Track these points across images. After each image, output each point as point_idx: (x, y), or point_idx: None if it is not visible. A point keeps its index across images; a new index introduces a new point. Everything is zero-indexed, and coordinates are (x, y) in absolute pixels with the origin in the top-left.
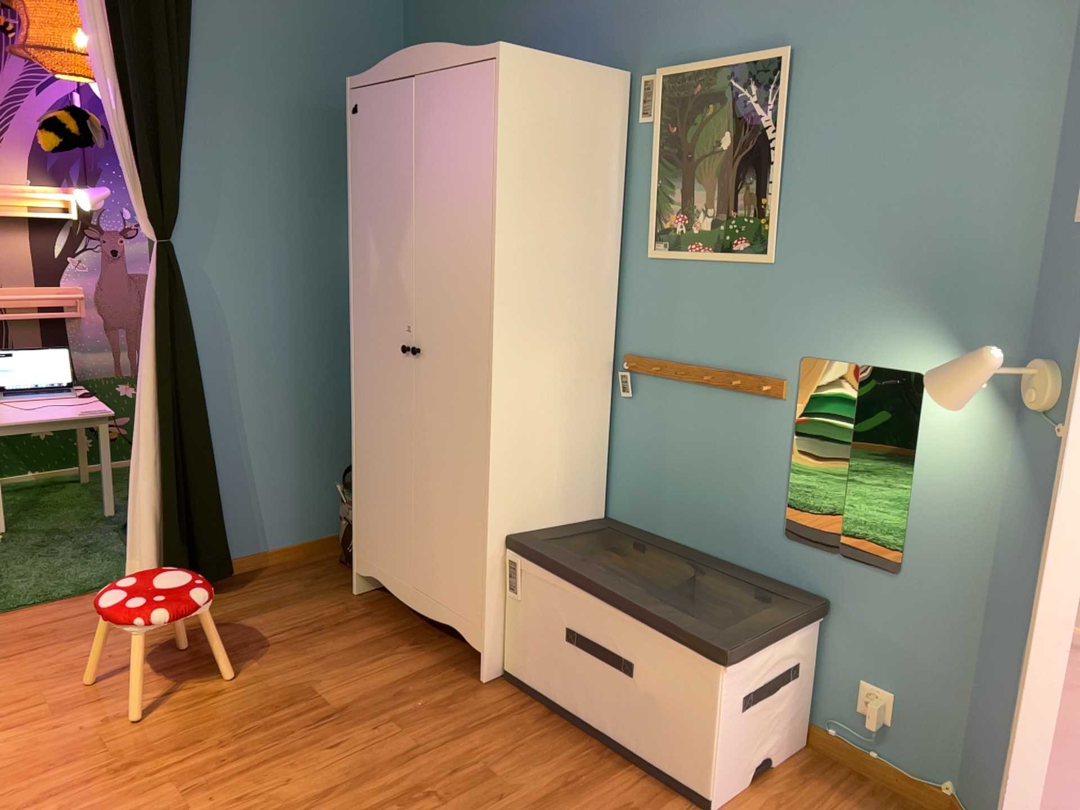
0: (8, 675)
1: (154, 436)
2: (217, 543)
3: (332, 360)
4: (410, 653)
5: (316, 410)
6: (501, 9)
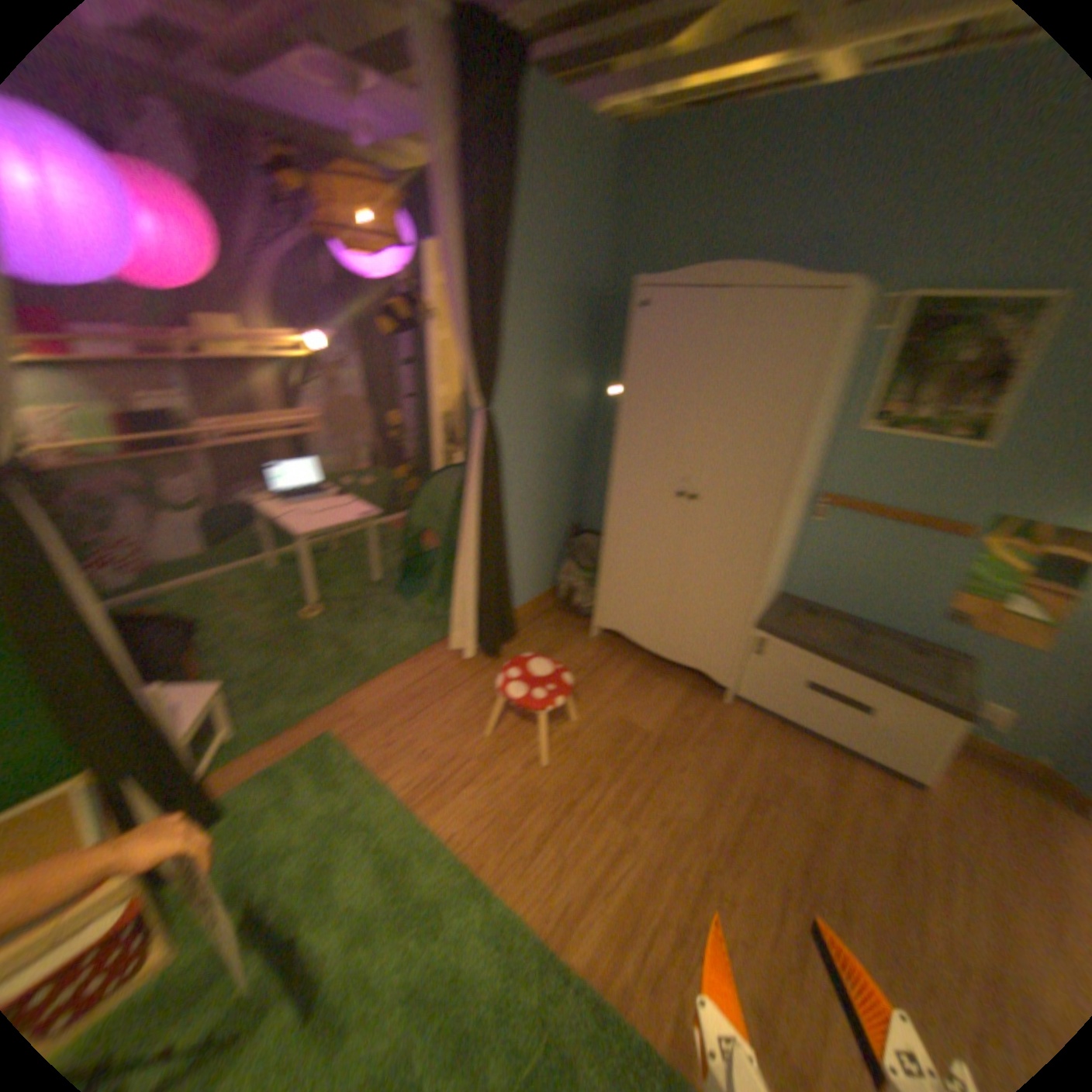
0: (428, 734)
1: (477, 552)
2: (514, 616)
3: (558, 478)
4: (667, 685)
5: (549, 513)
6: (736, 213)
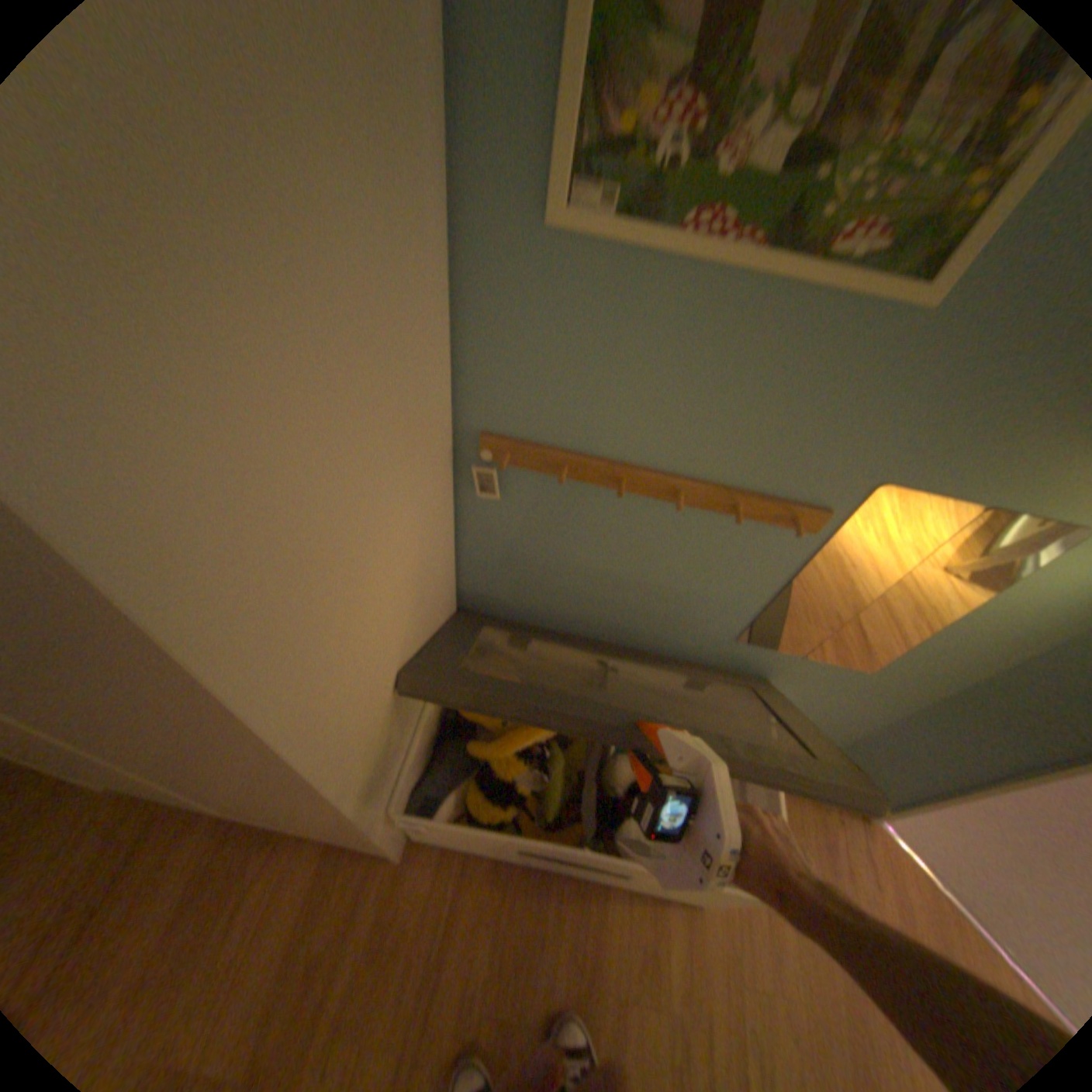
0: None
1: None
2: None
3: None
4: (272, 868)
5: None
6: None
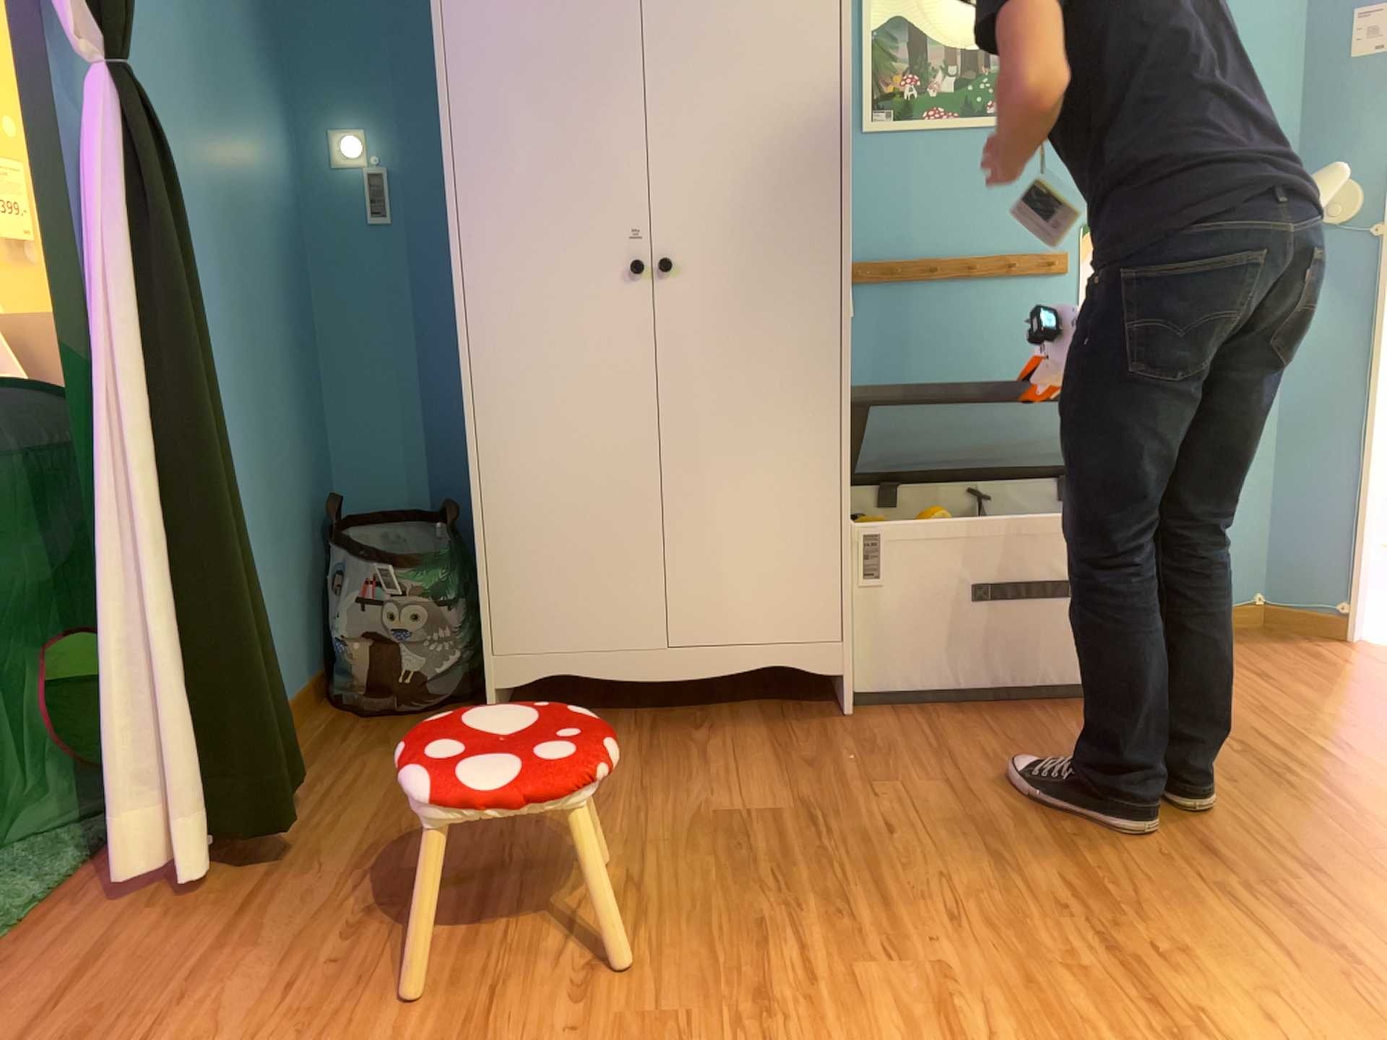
0: None
1: (146, 512)
2: (282, 707)
3: (271, 360)
4: (712, 733)
5: (269, 453)
6: None
